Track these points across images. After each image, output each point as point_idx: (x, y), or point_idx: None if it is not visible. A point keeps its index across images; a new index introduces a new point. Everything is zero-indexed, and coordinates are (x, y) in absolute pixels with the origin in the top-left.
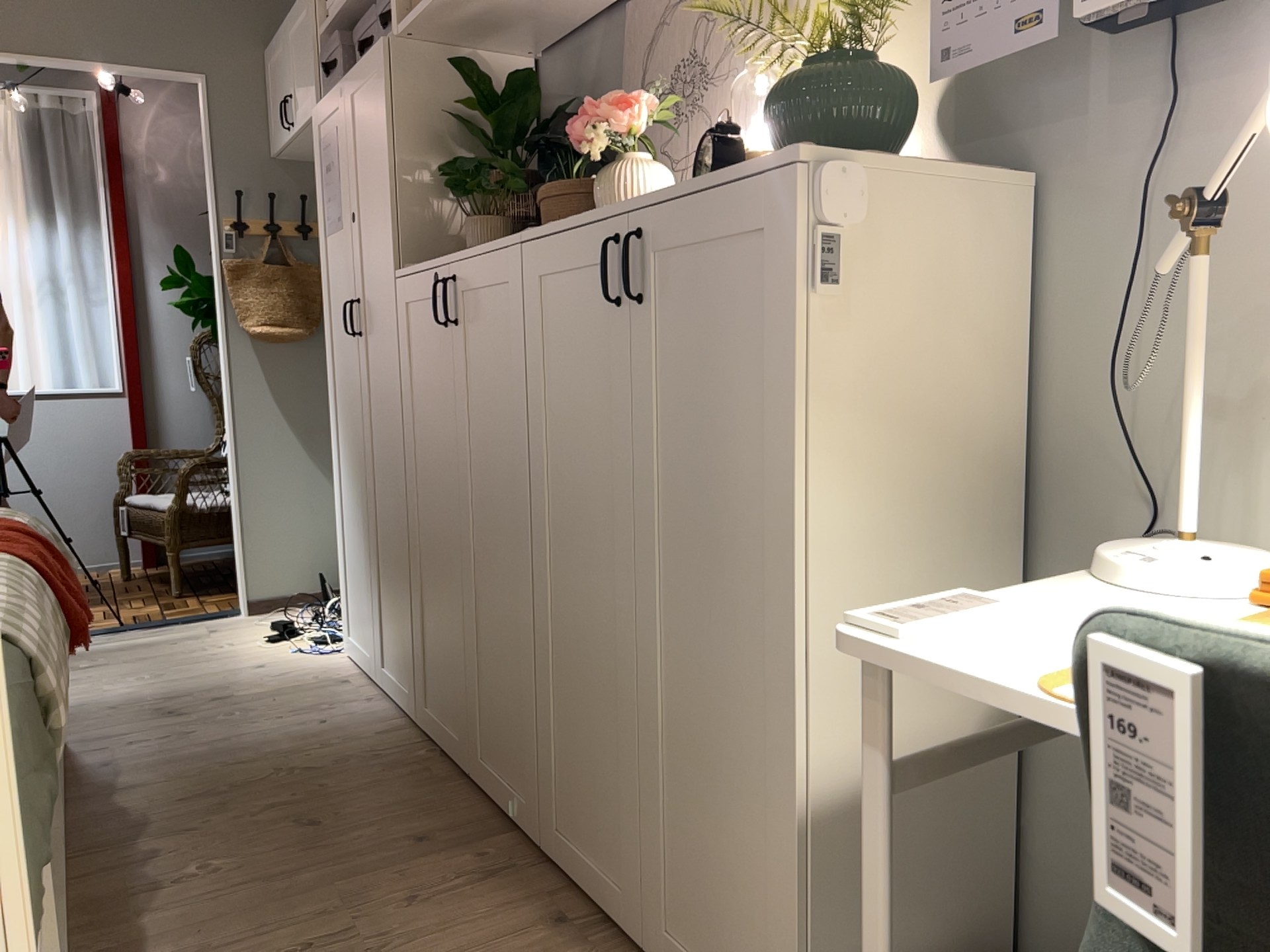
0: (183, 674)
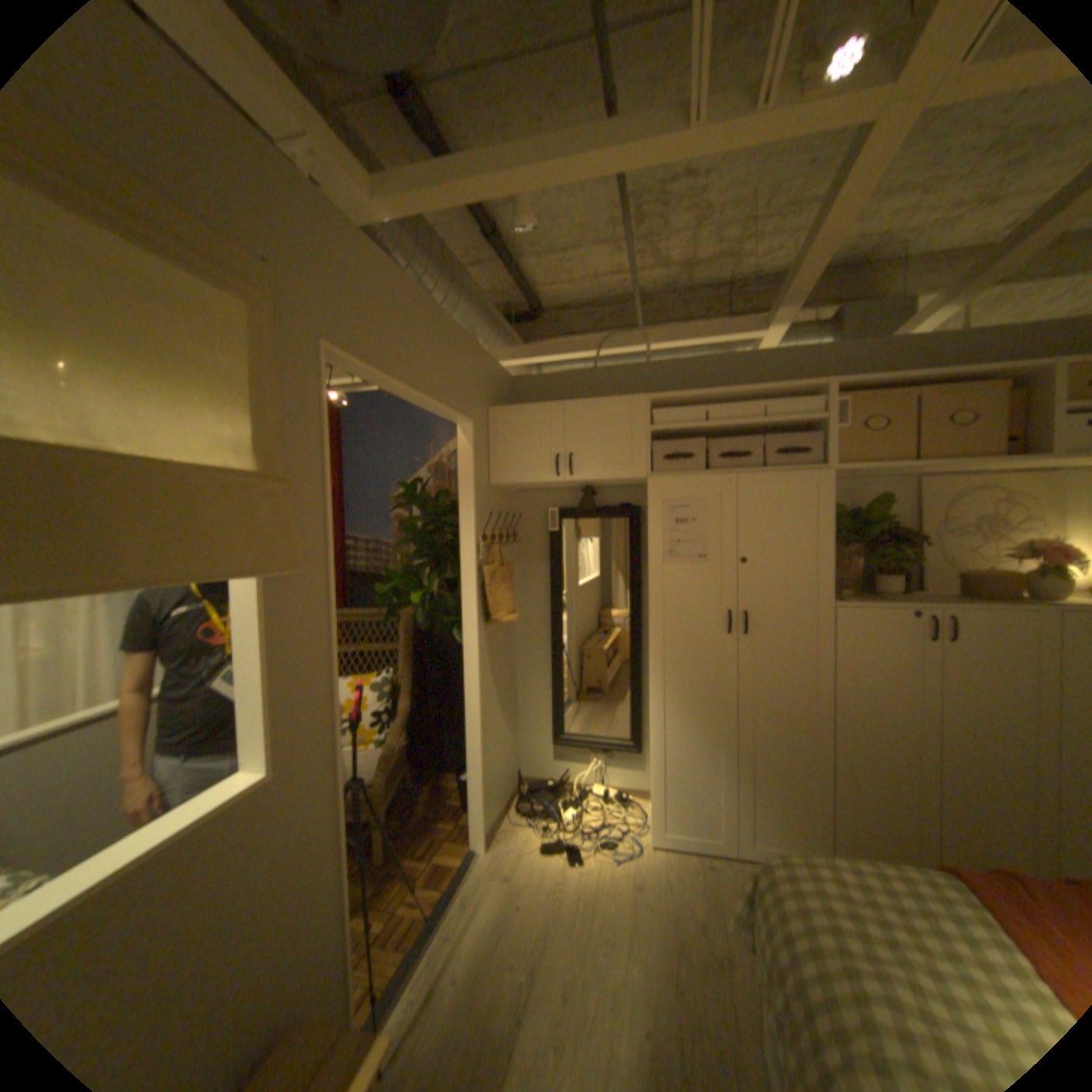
0: (615, 930)
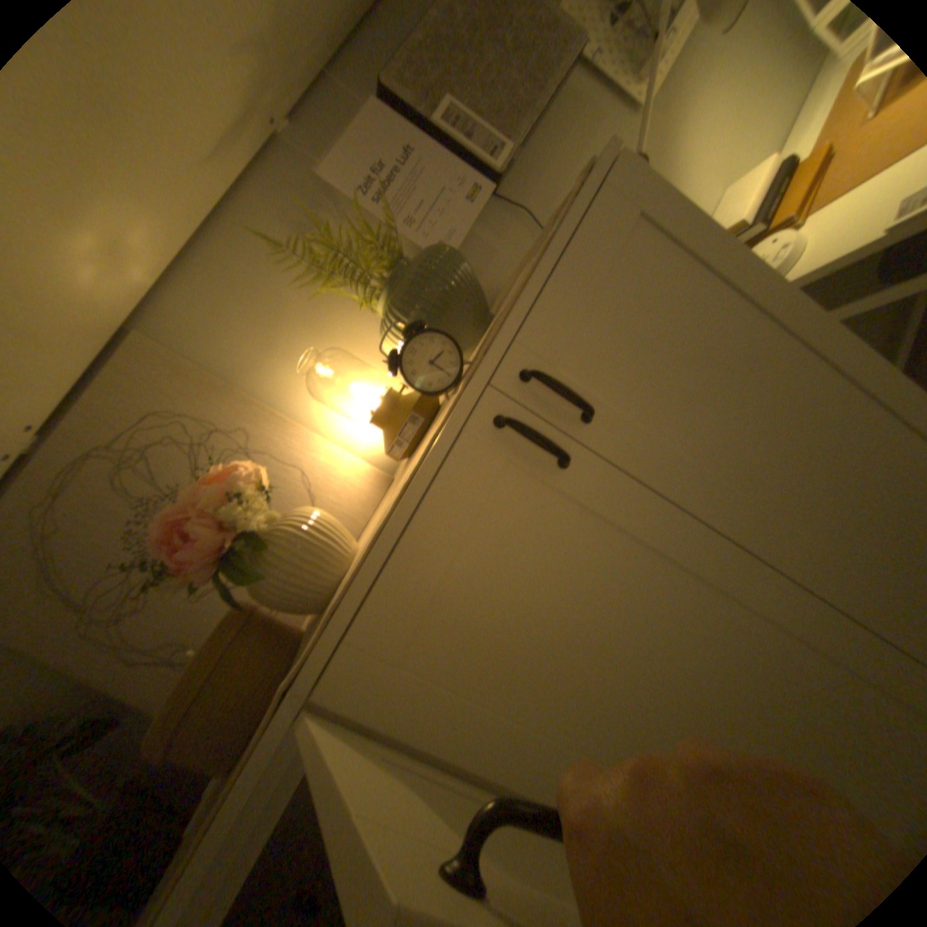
0: None
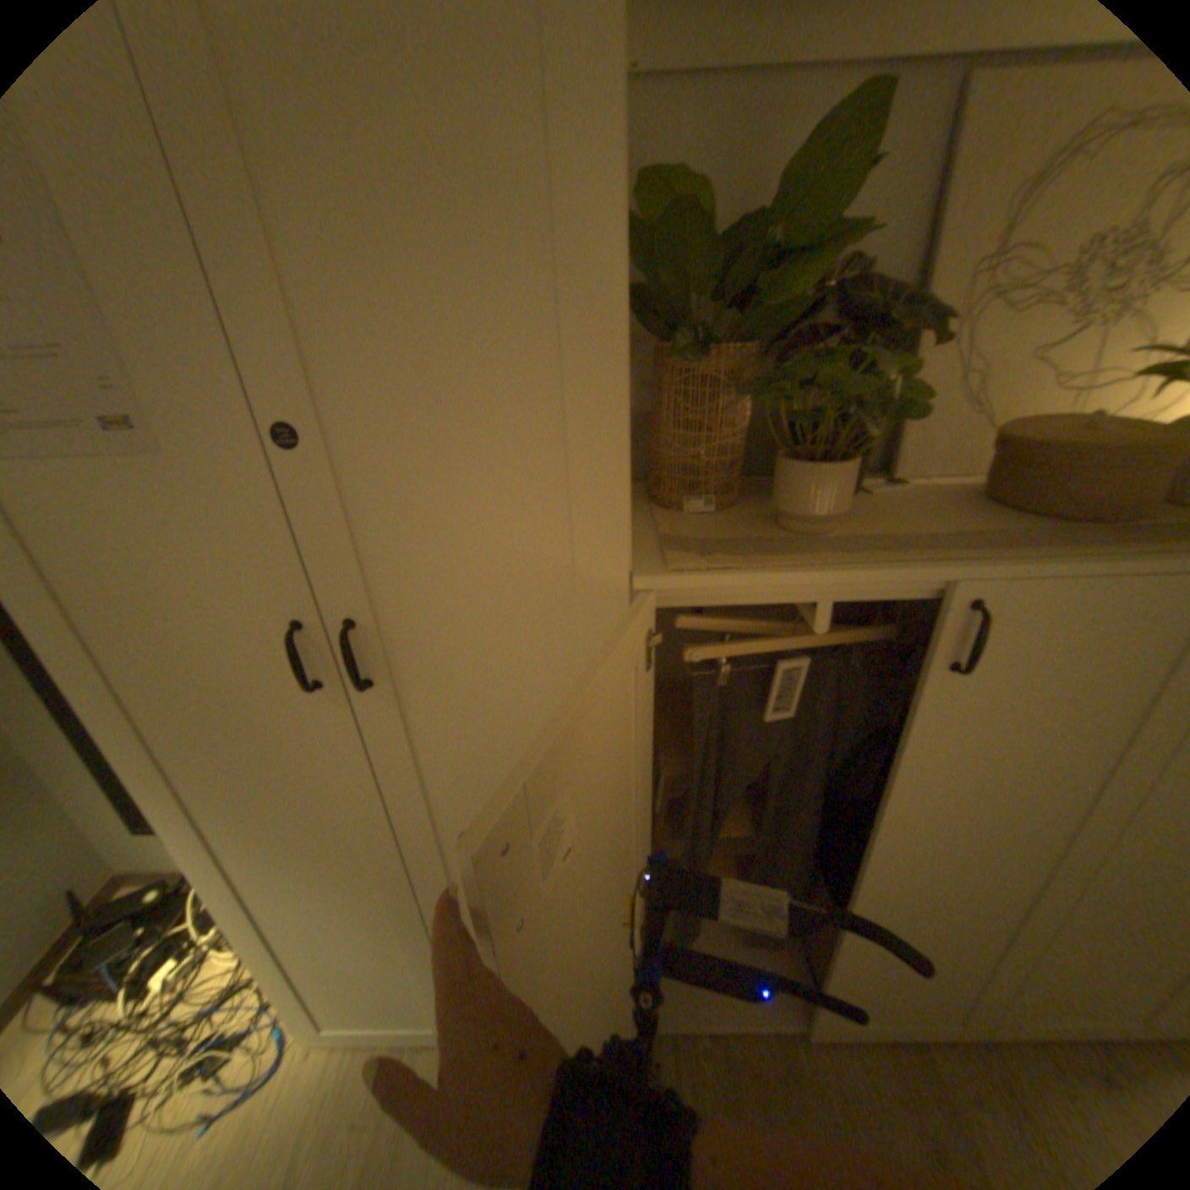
0: None
